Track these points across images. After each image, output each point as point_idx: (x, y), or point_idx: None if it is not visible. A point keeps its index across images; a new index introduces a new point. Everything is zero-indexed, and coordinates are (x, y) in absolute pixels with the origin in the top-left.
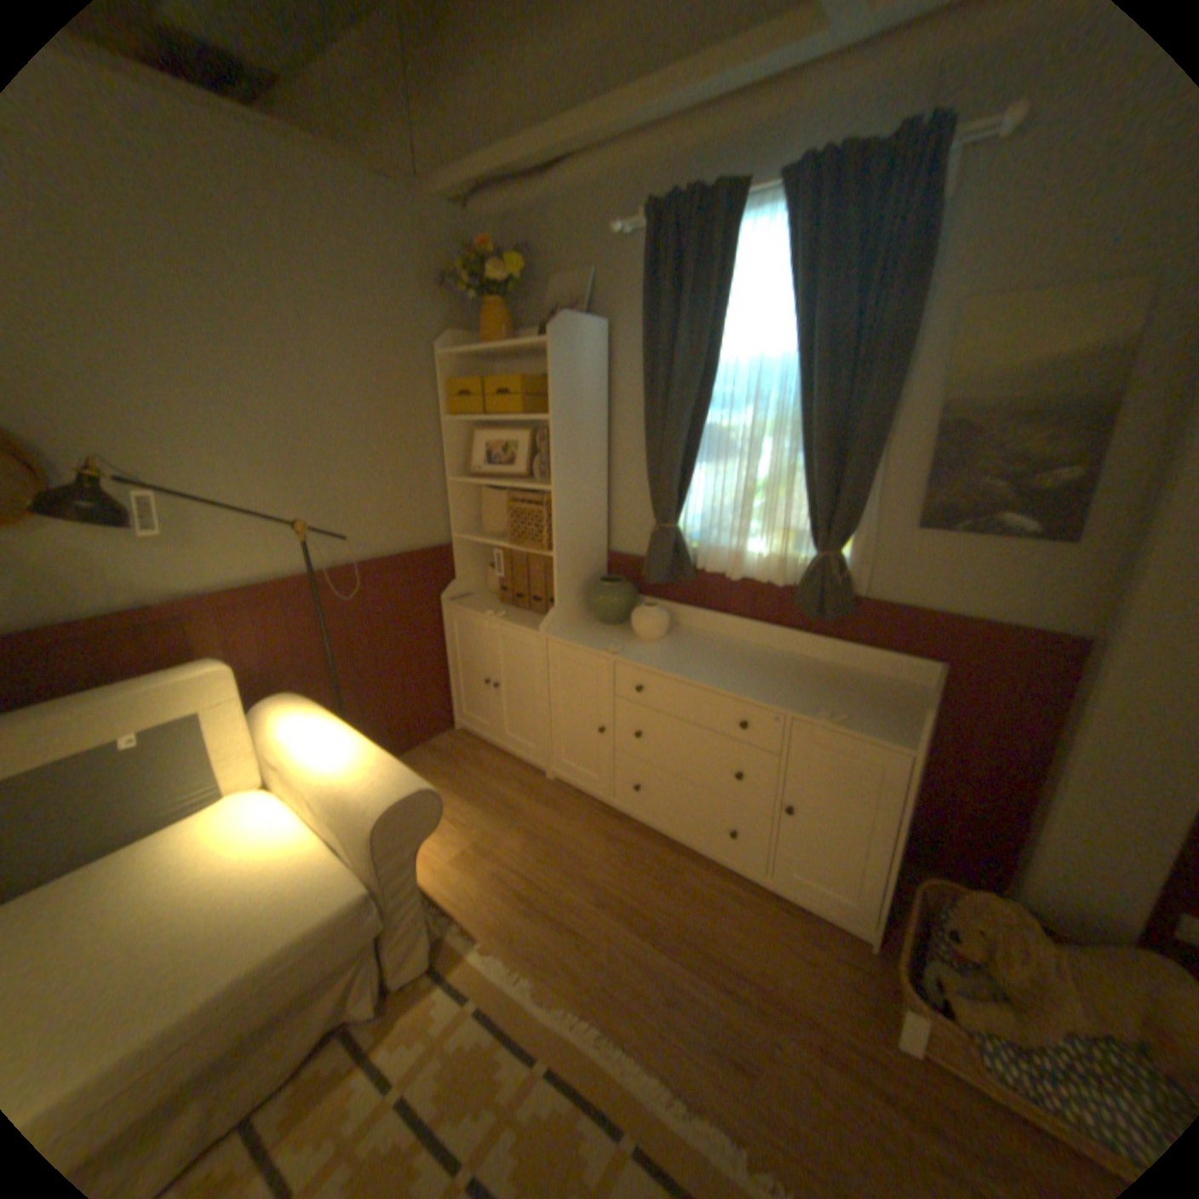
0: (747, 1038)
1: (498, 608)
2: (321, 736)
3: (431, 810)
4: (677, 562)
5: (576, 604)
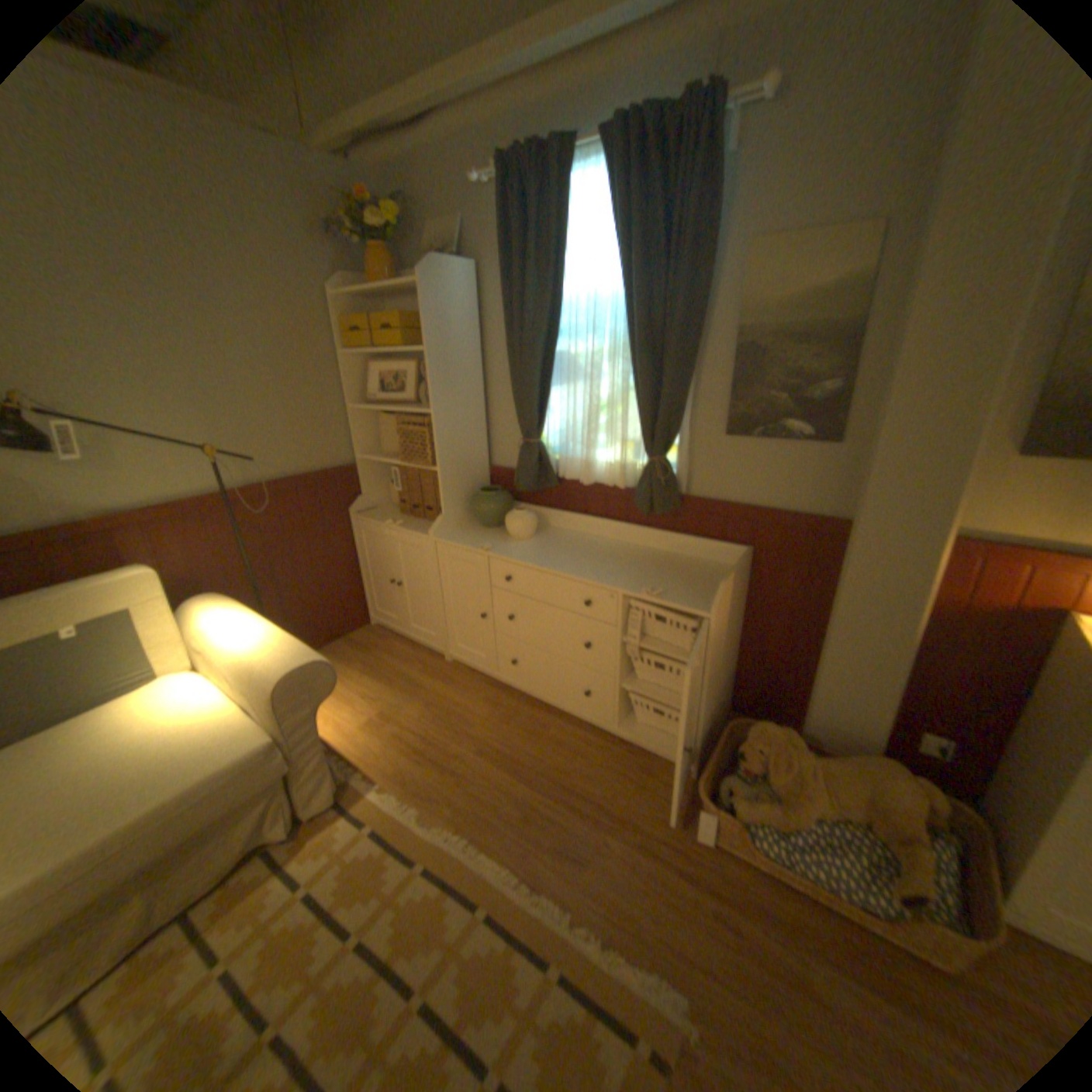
0: (583, 842)
1: (397, 519)
2: (235, 626)
3: (325, 678)
4: (543, 473)
5: (462, 513)
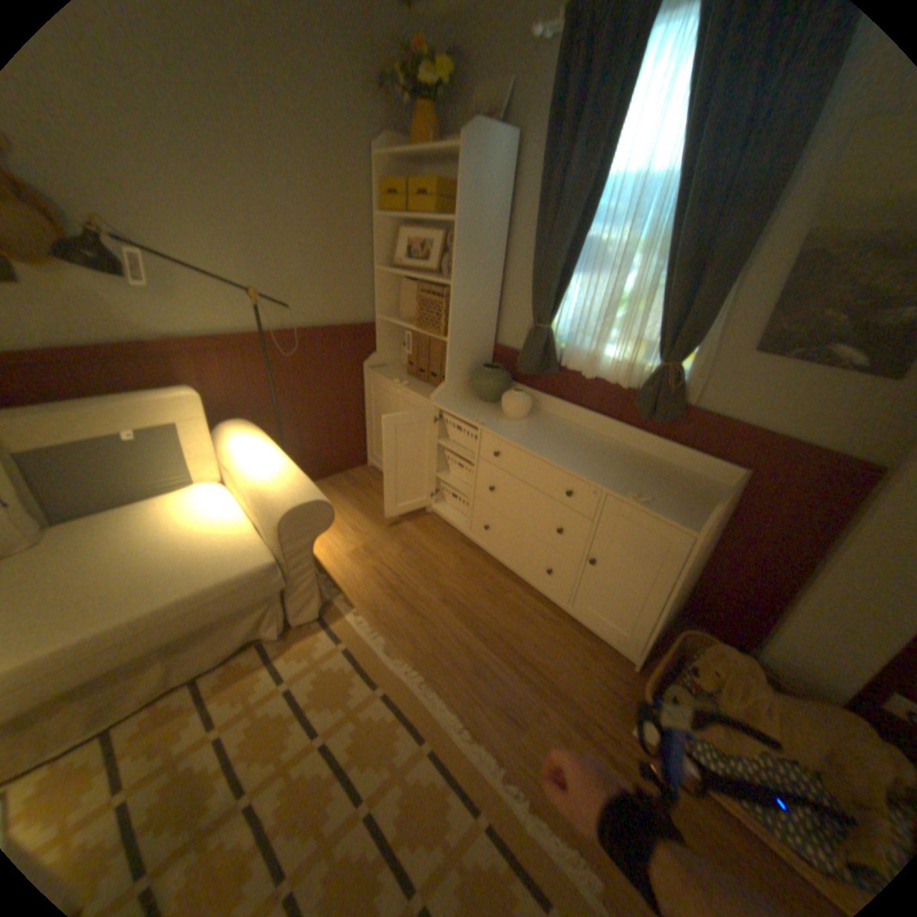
0: (526, 705)
1: (404, 380)
2: (258, 454)
3: (325, 516)
4: (546, 359)
5: (462, 384)
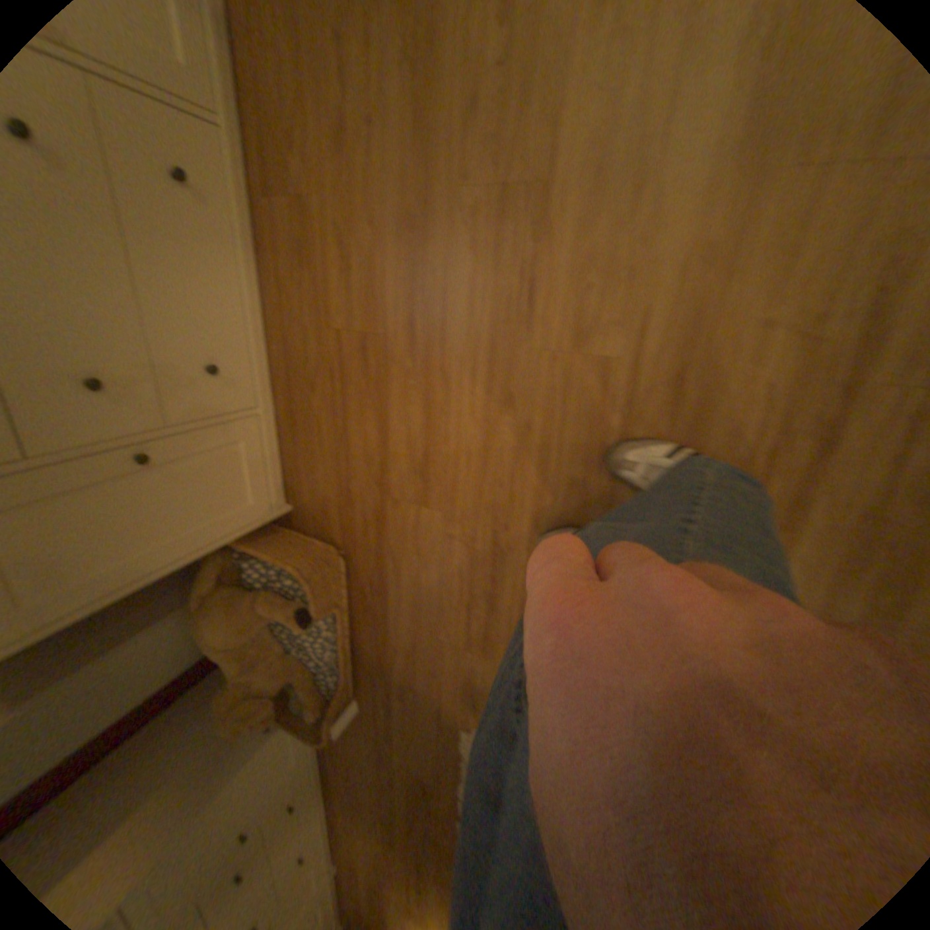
0: (400, 779)
1: None
2: None
3: None
4: None
5: None
